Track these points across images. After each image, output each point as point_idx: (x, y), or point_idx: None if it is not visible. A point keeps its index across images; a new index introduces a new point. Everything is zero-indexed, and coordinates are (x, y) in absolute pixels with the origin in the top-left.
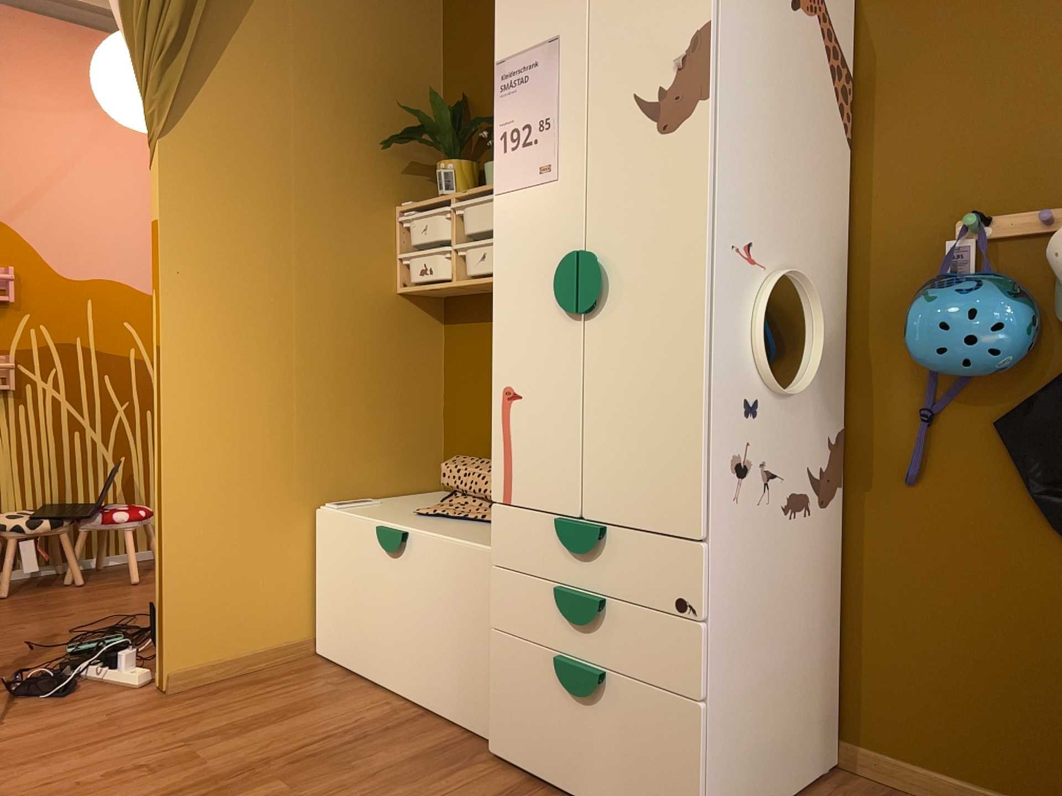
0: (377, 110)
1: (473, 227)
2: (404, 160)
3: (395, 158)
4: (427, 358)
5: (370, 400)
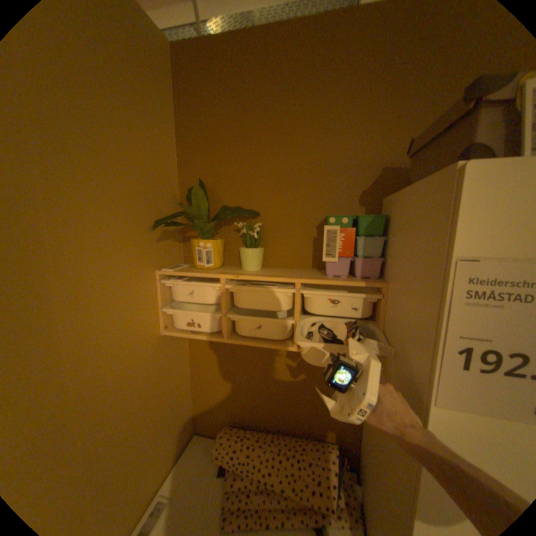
0: (134, 190)
1: (246, 304)
2: (158, 230)
3: (151, 230)
4: (181, 363)
5: (151, 425)
